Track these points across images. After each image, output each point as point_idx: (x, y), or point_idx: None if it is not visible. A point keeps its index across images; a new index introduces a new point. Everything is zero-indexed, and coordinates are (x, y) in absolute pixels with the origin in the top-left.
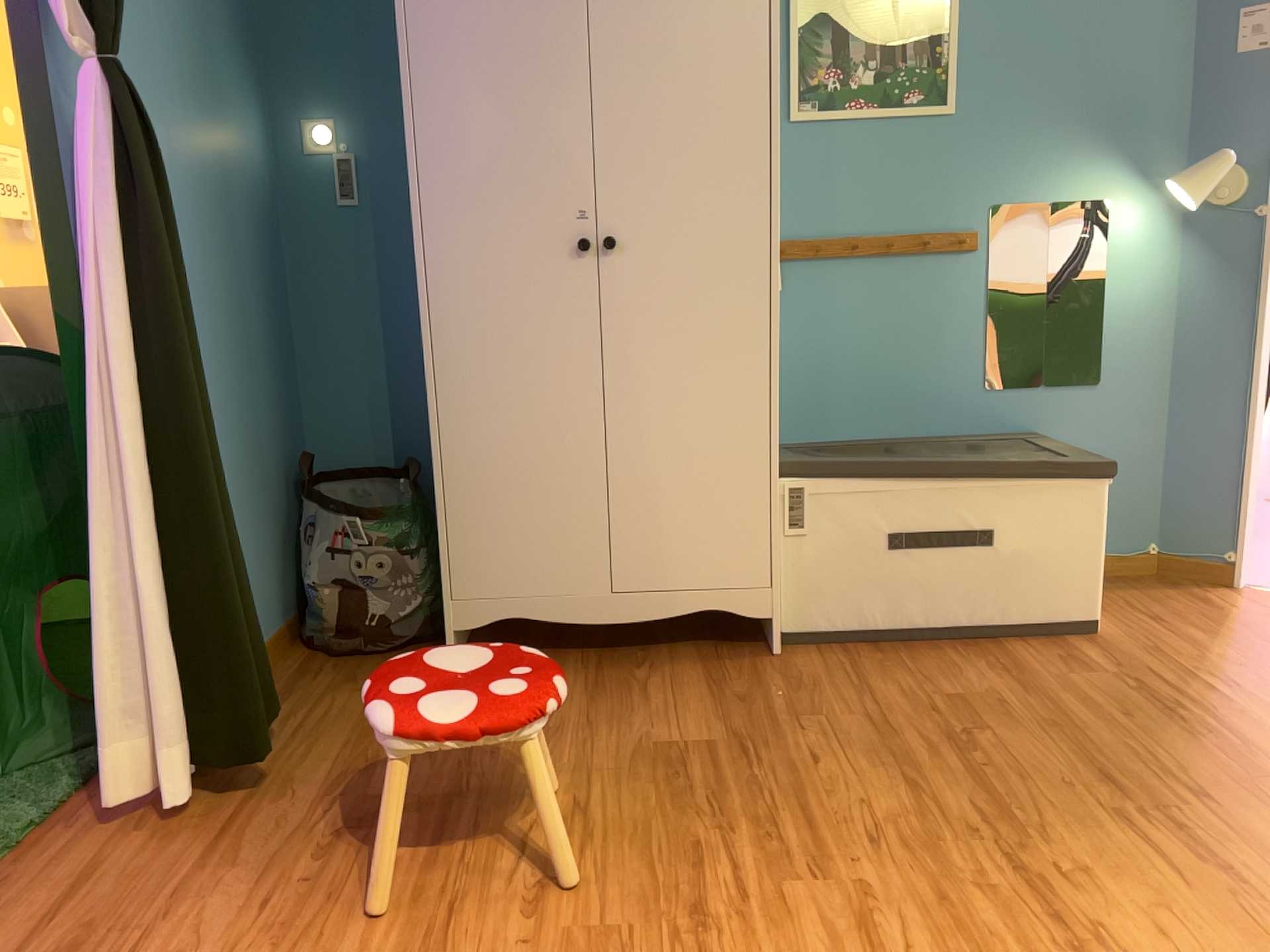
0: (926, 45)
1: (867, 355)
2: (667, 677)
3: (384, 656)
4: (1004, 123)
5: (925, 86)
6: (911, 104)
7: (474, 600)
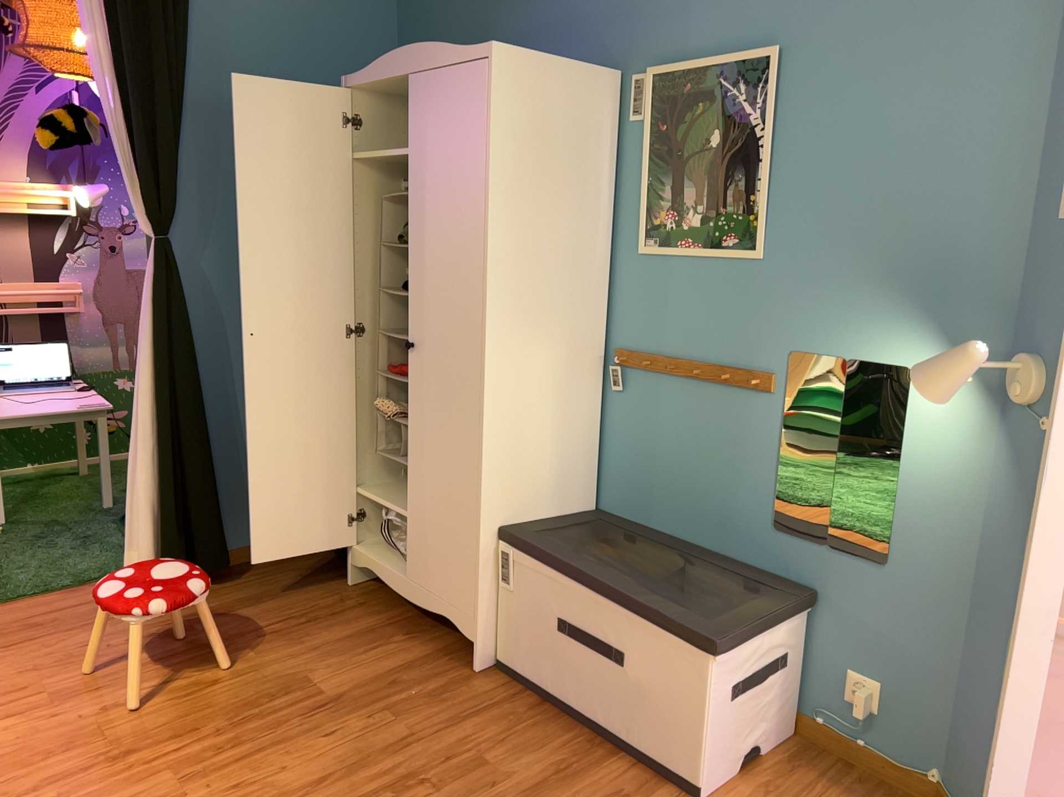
0: (742, 192)
1: (680, 463)
2: (400, 651)
3: (339, 566)
4: (808, 271)
5: (739, 230)
6: (727, 246)
7: (357, 551)
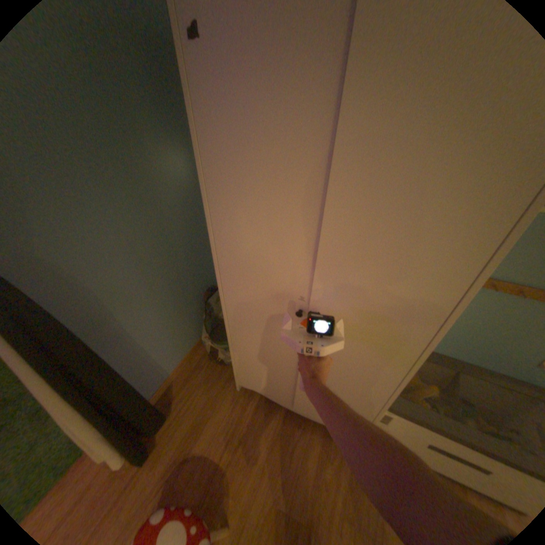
0: None
1: (471, 330)
2: (308, 447)
3: (222, 373)
4: None
5: None
6: None
7: (247, 383)
